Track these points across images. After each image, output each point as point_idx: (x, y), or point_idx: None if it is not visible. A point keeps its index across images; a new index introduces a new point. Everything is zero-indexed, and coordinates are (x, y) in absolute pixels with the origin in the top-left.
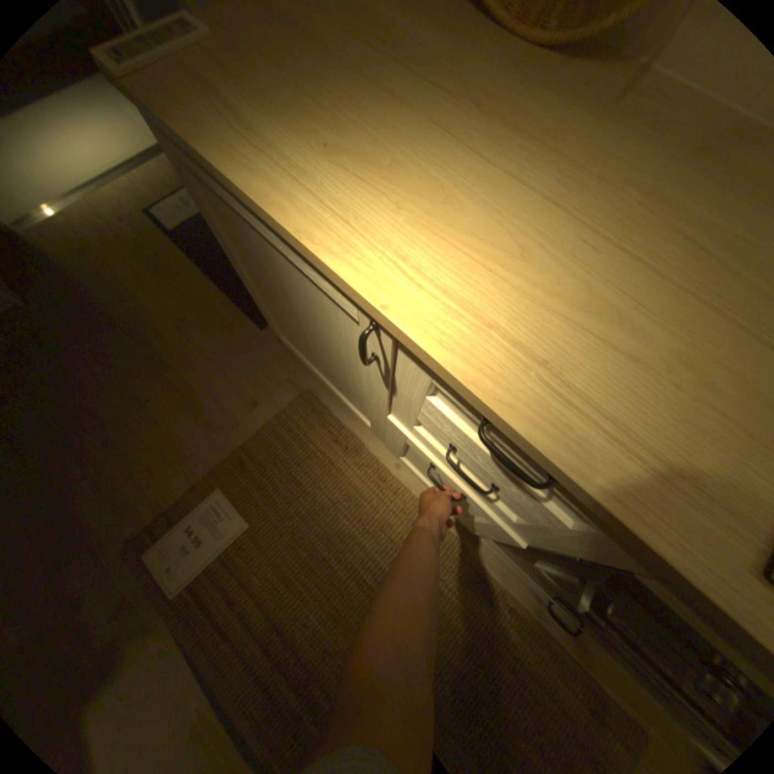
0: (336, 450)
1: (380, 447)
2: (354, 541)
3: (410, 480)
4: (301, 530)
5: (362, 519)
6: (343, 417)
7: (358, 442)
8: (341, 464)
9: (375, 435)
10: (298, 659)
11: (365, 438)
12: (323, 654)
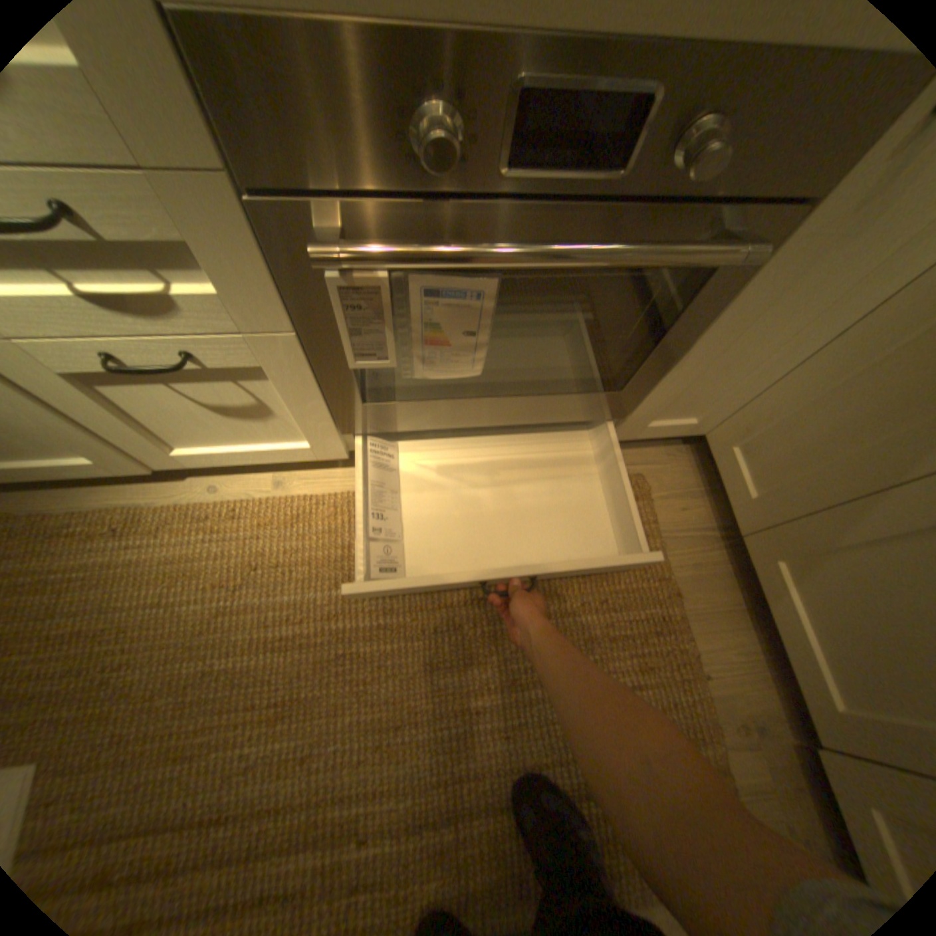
0: (94, 545)
1: (163, 489)
2: (222, 612)
3: (238, 487)
4: (129, 680)
5: (211, 581)
6: (72, 503)
7: (122, 509)
8: (118, 553)
9: (142, 483)
10: (270, 811)
11: (131, 497)
12: (297, 766)
